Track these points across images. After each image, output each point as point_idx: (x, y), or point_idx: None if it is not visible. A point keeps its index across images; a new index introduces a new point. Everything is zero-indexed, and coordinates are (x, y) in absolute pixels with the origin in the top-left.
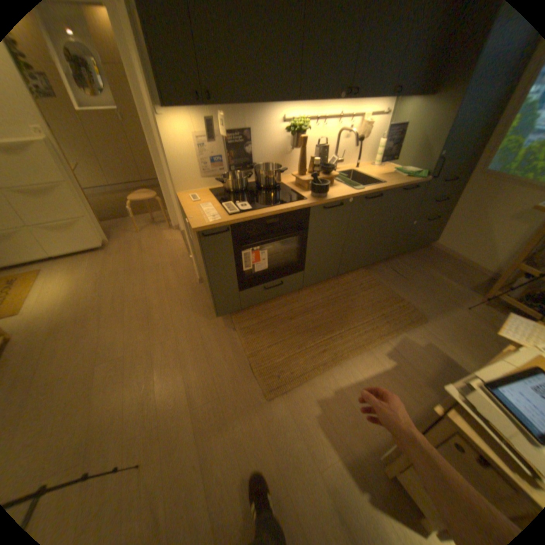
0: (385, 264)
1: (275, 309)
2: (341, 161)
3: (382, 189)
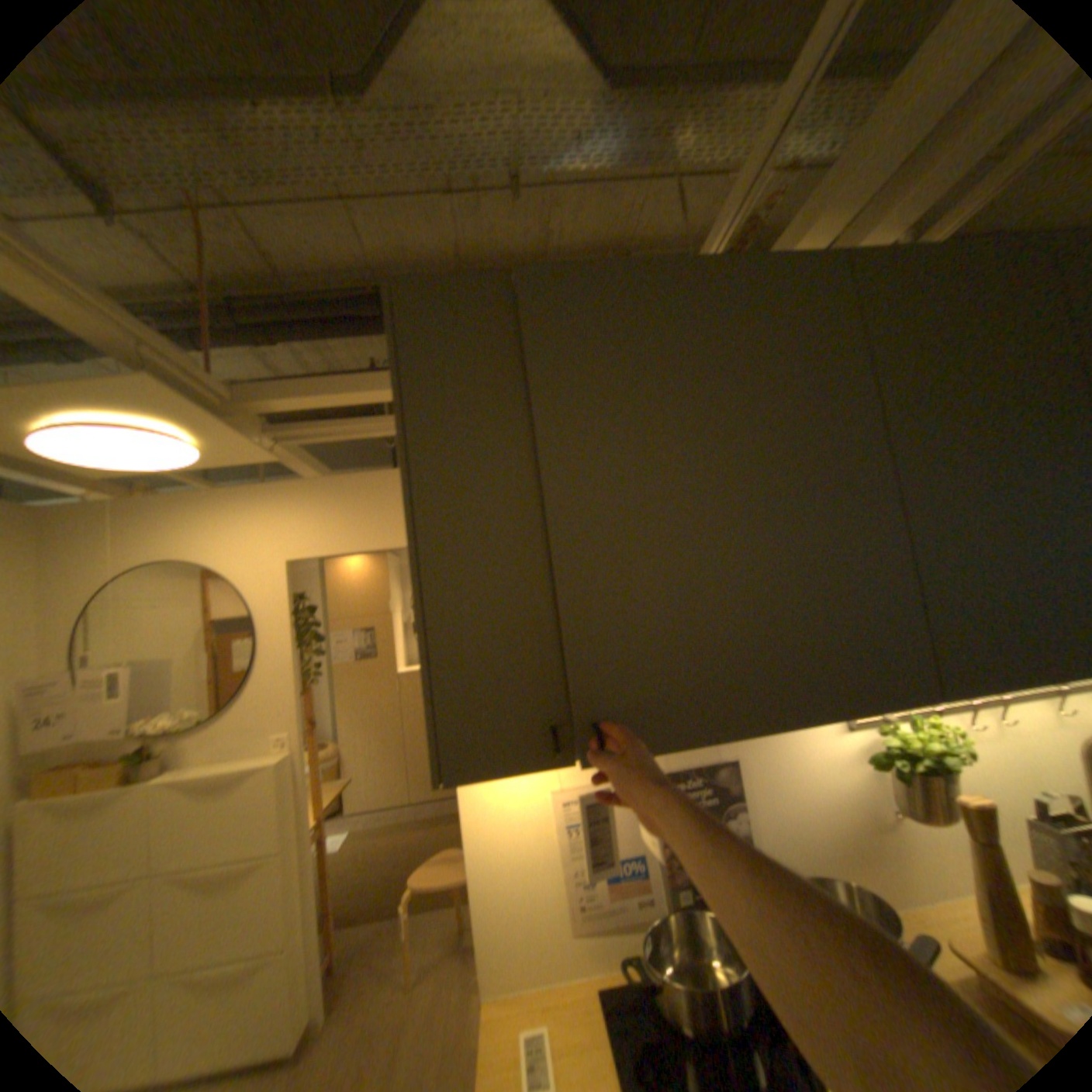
0: None
1: None
2: None
3: None
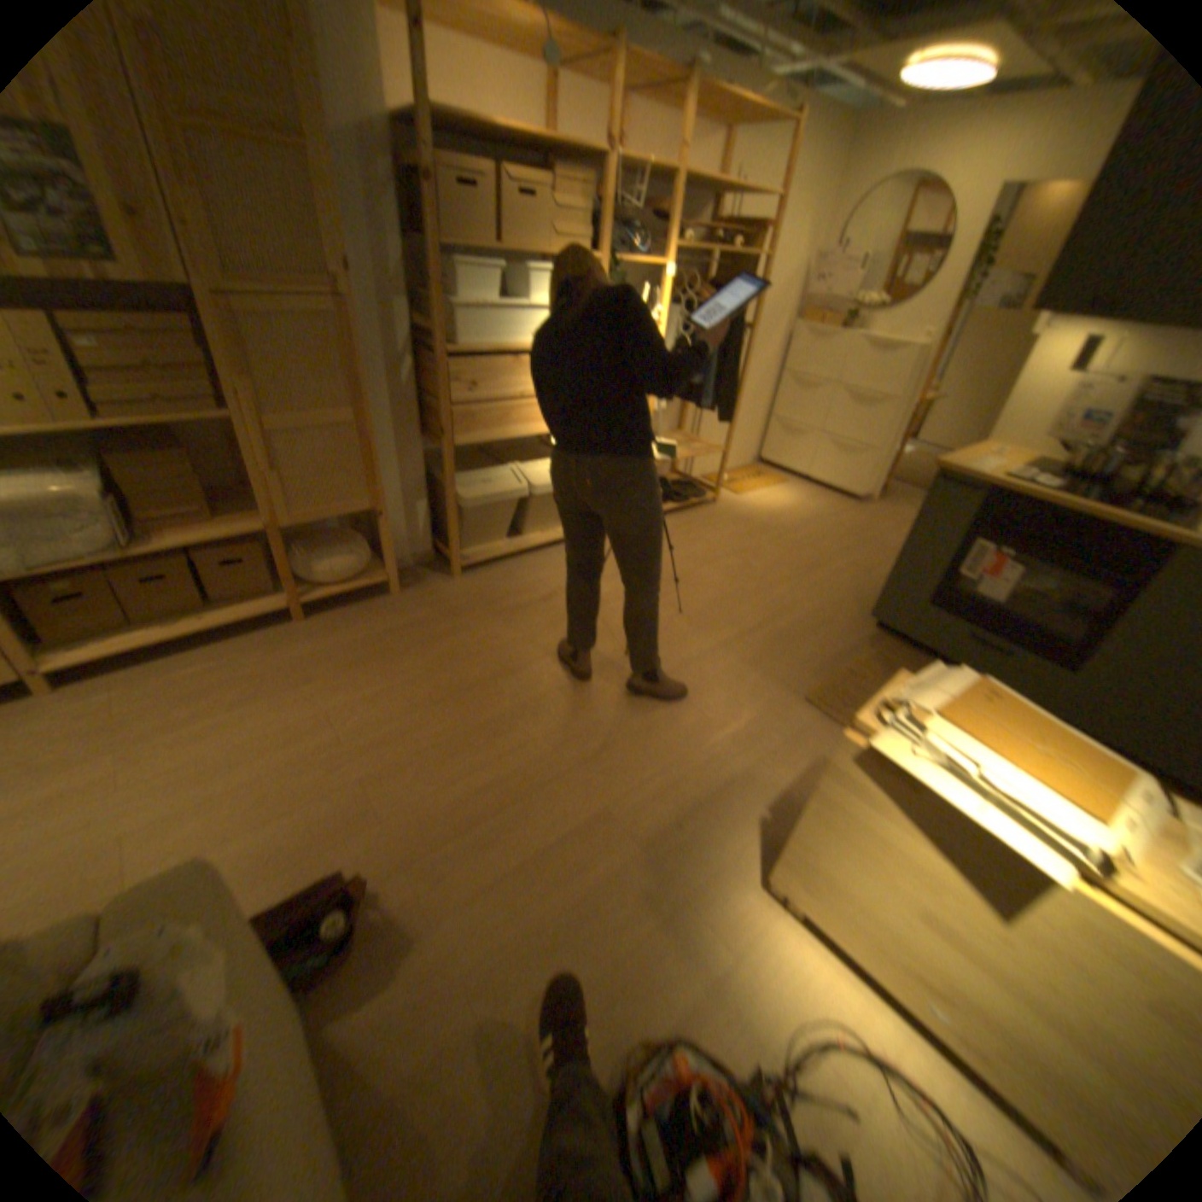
0: None
1: None
2: None
3: None
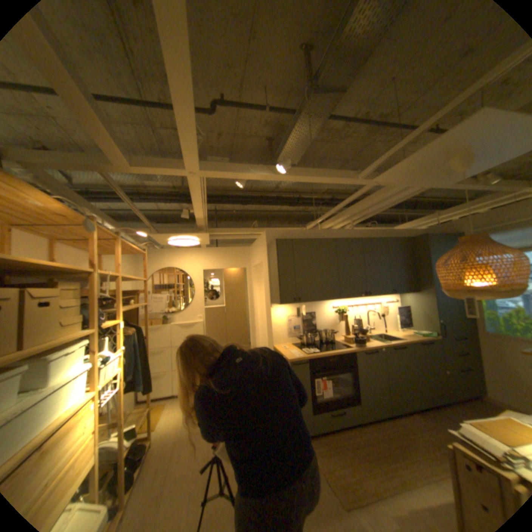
0: (439, 413)
1: (343, 441)
2: (374, 329)
3: (404, 344)
